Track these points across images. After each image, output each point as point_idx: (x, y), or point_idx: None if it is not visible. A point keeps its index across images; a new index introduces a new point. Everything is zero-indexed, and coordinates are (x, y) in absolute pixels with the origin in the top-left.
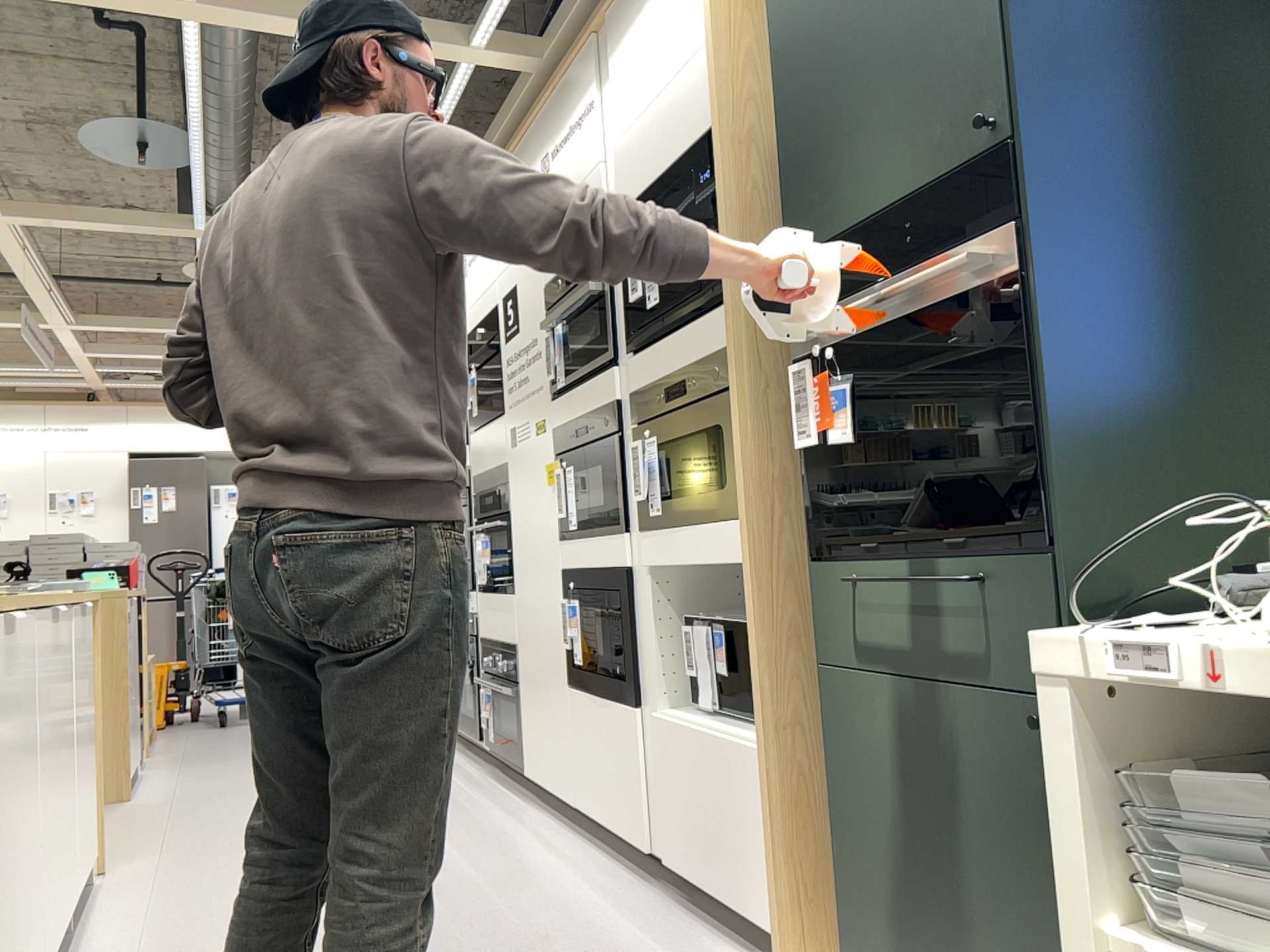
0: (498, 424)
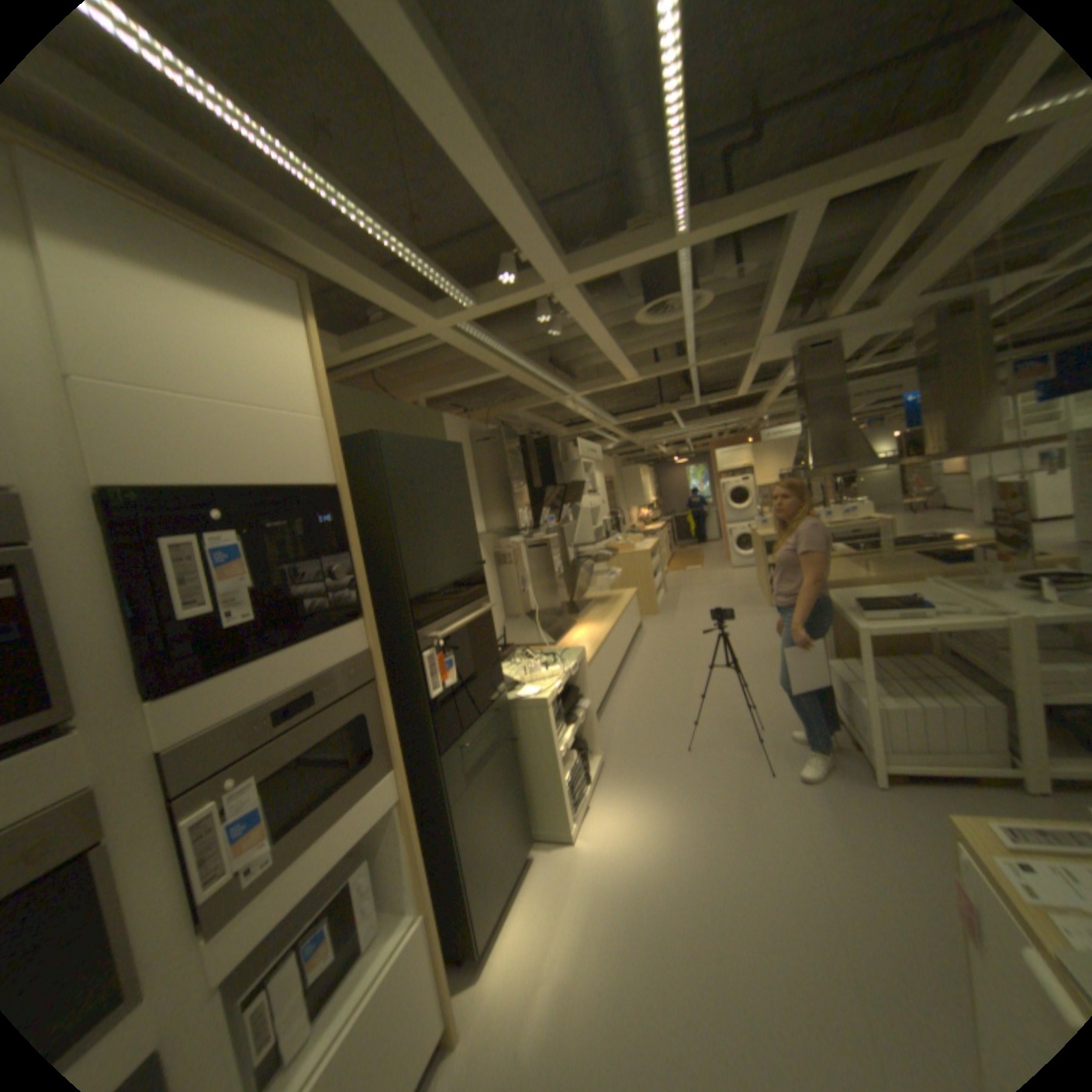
0: None
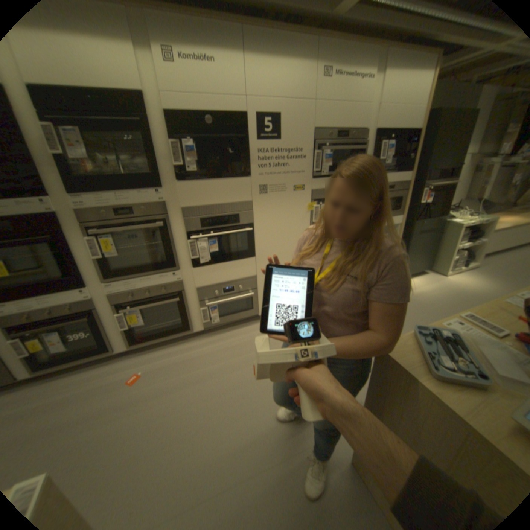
0: (240, 181)
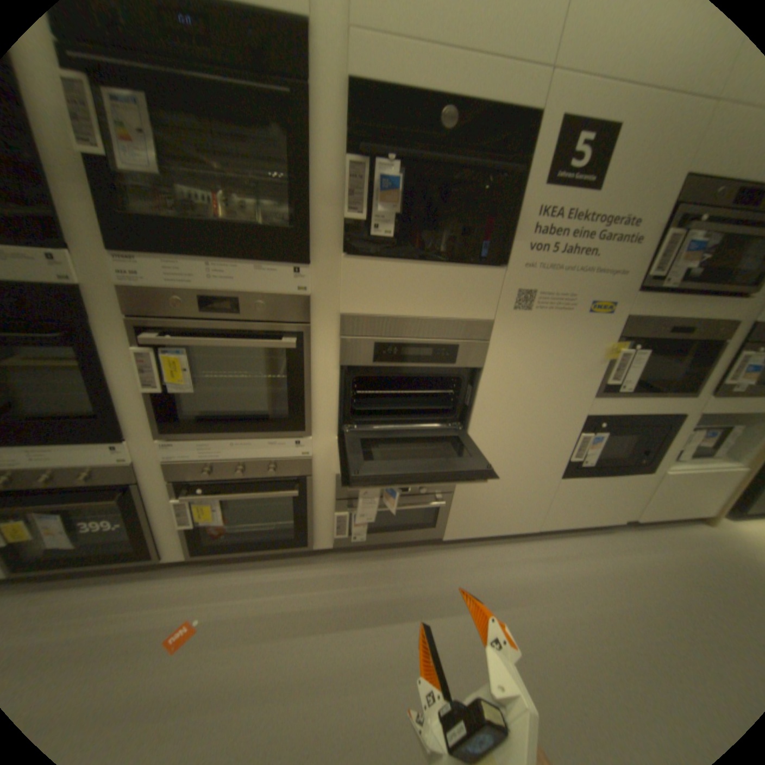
0: (483, 274)
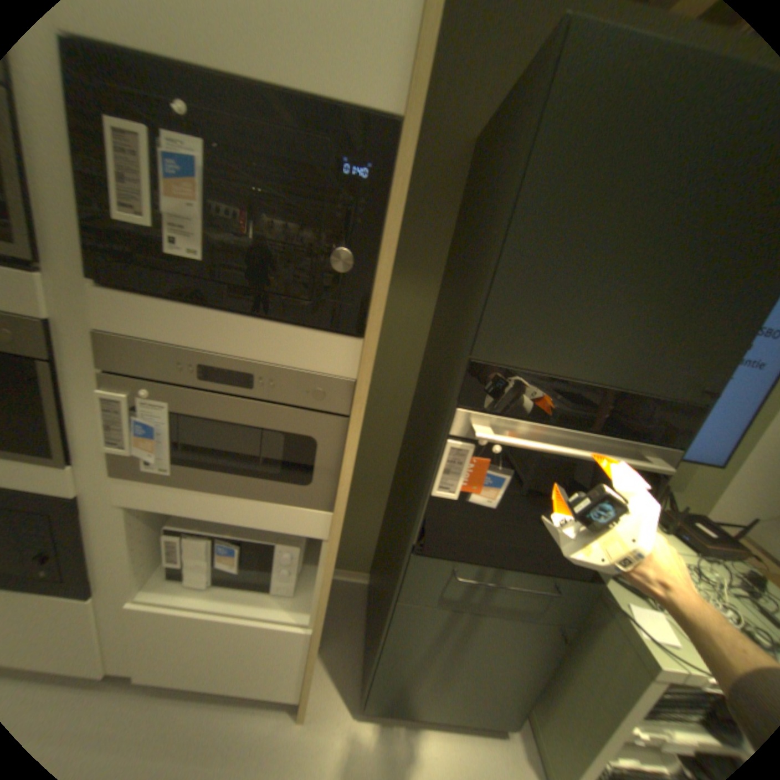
0: None
